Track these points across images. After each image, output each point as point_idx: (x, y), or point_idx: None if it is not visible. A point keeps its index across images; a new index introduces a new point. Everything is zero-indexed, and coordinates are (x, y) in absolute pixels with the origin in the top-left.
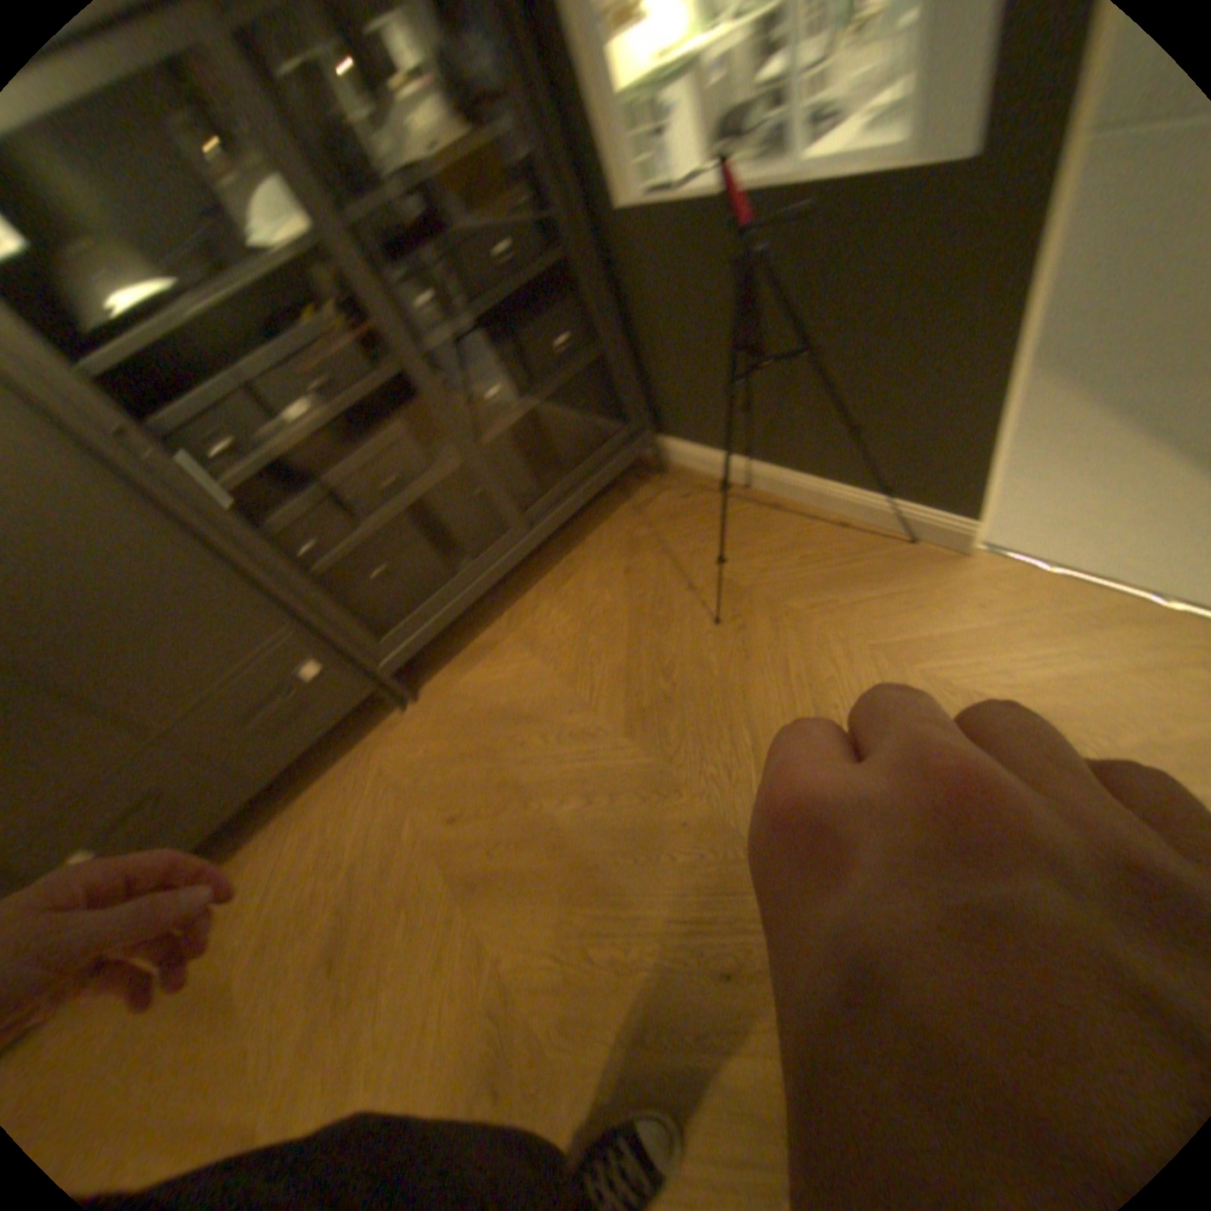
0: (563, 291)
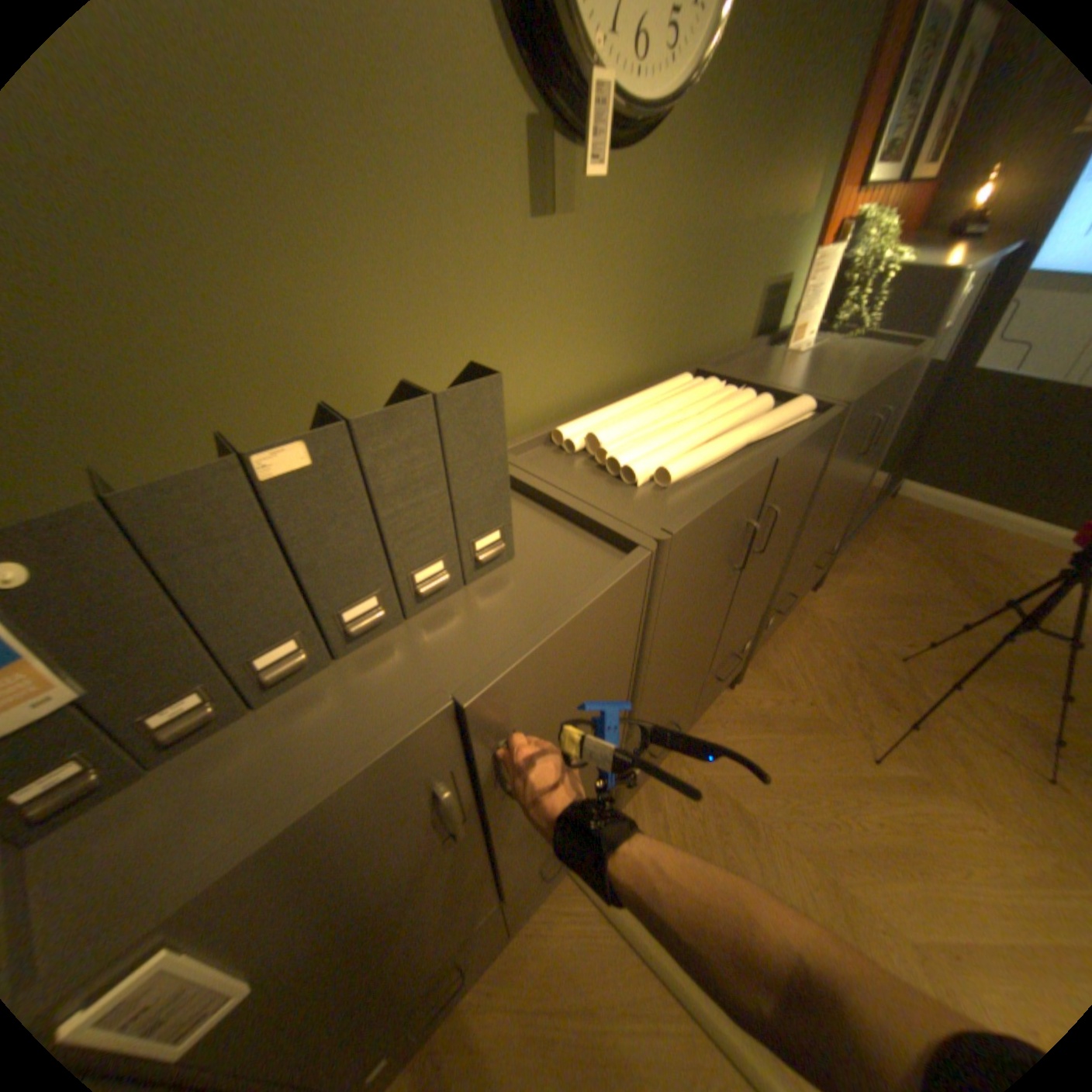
0: None
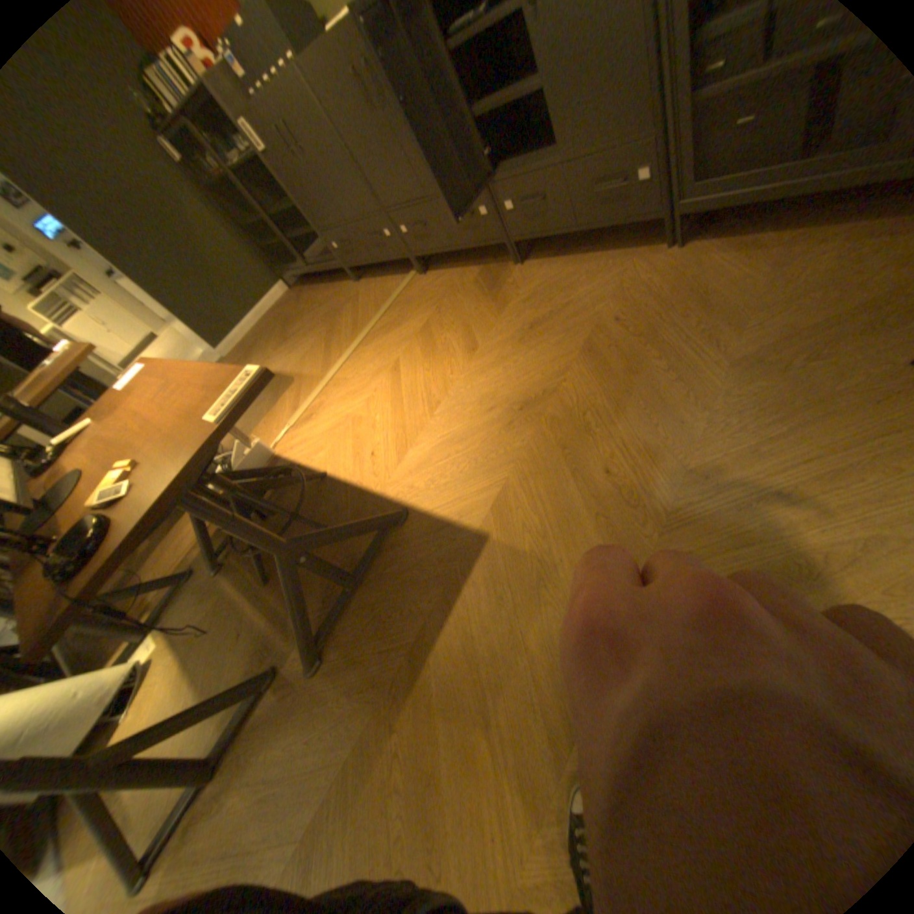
0: None
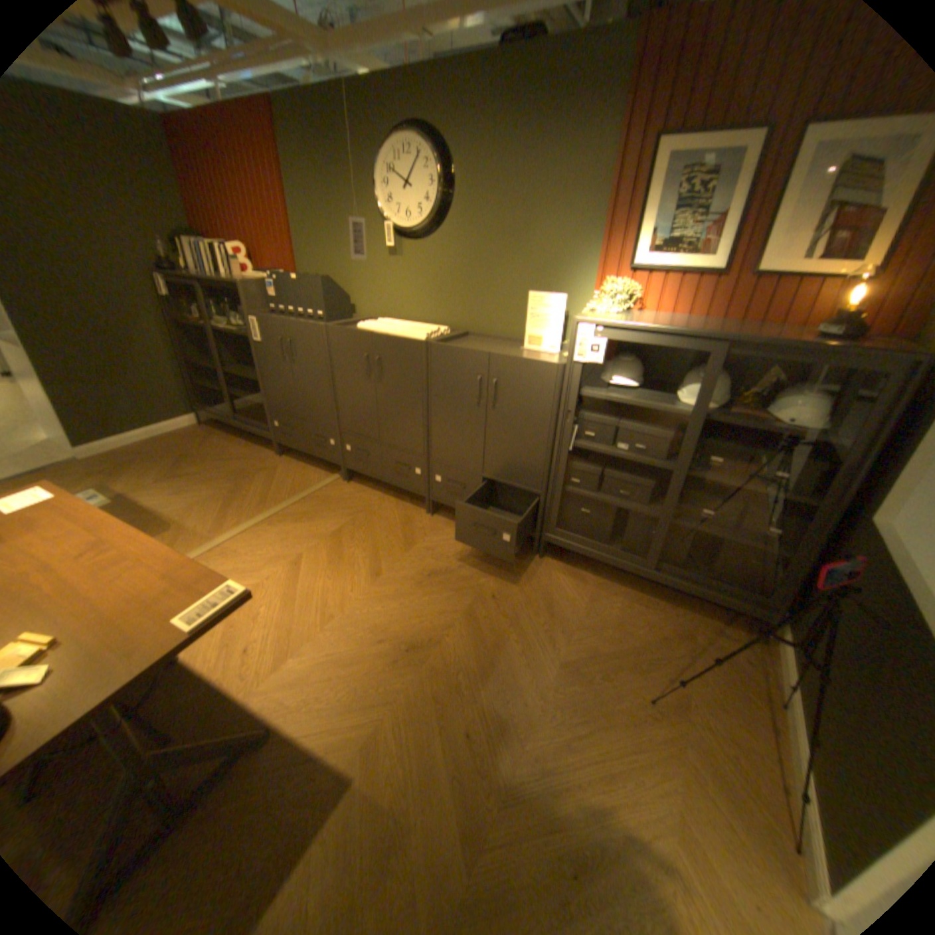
0: (809, 518)
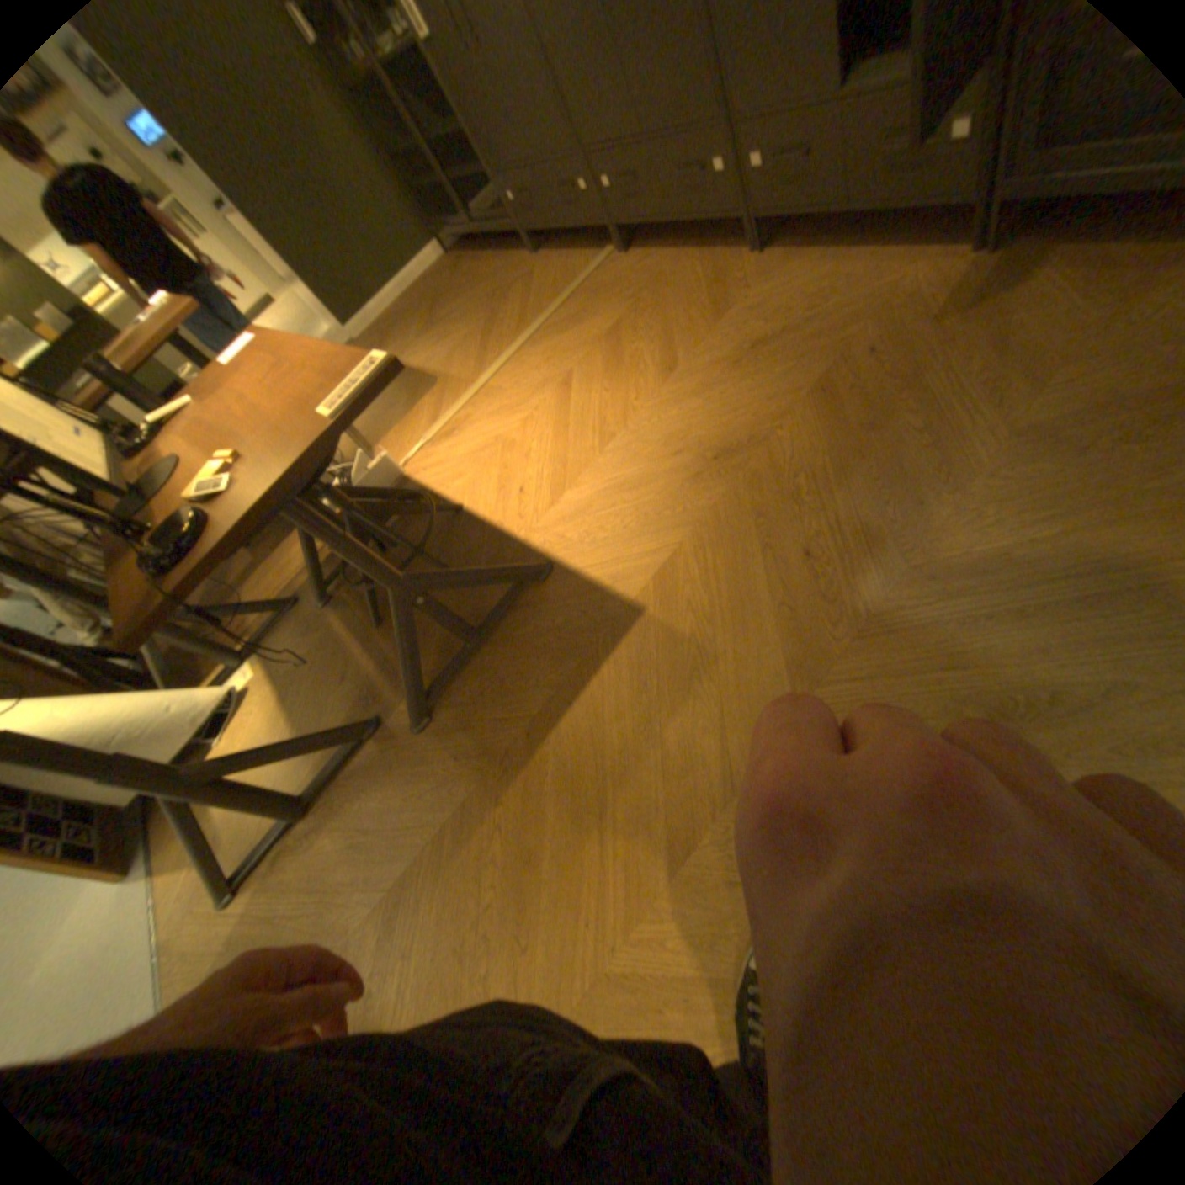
0: None
